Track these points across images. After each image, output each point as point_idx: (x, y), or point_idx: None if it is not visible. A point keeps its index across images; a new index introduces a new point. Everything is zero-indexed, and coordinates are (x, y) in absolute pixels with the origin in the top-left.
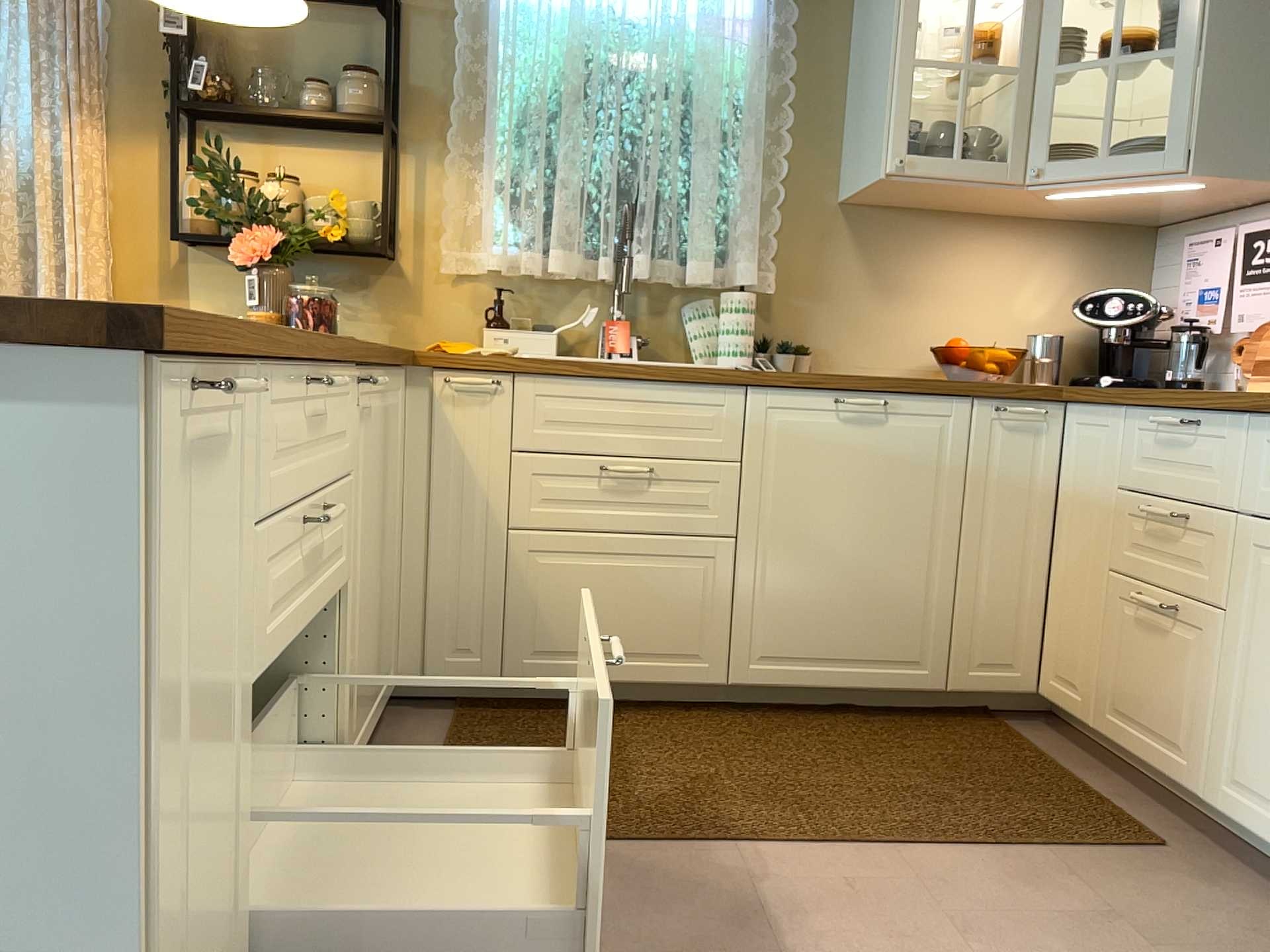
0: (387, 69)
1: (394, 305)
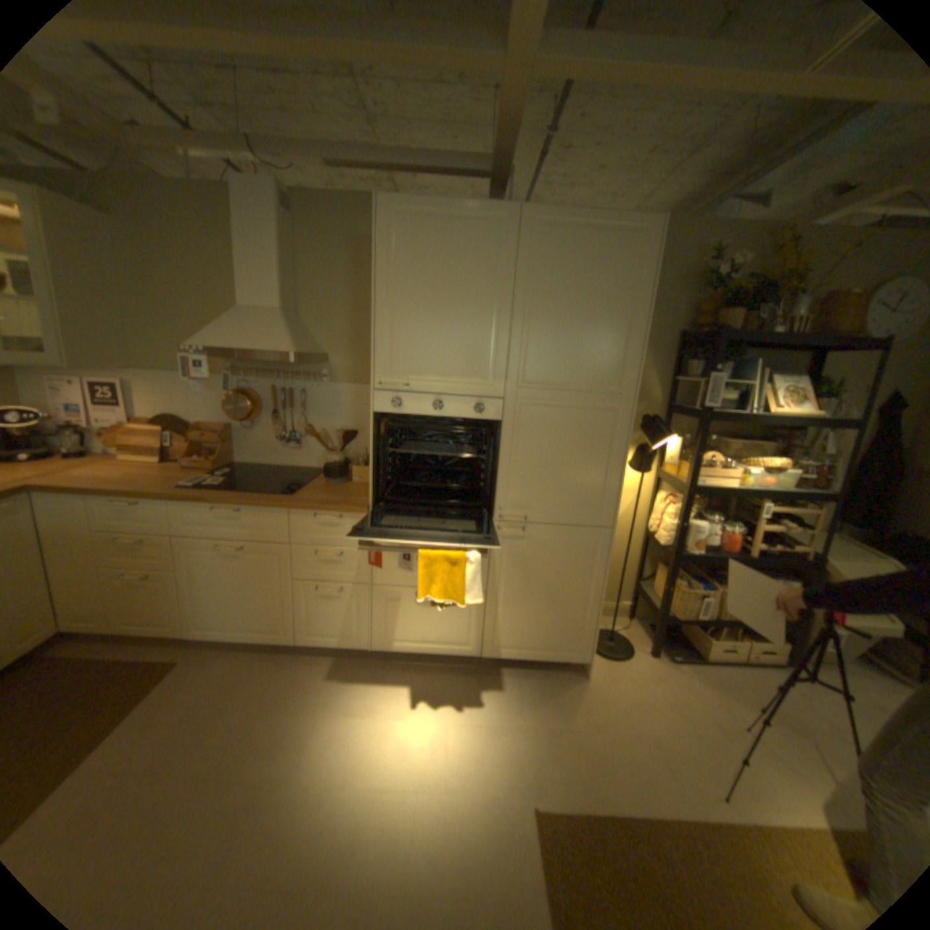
0: None
1: None
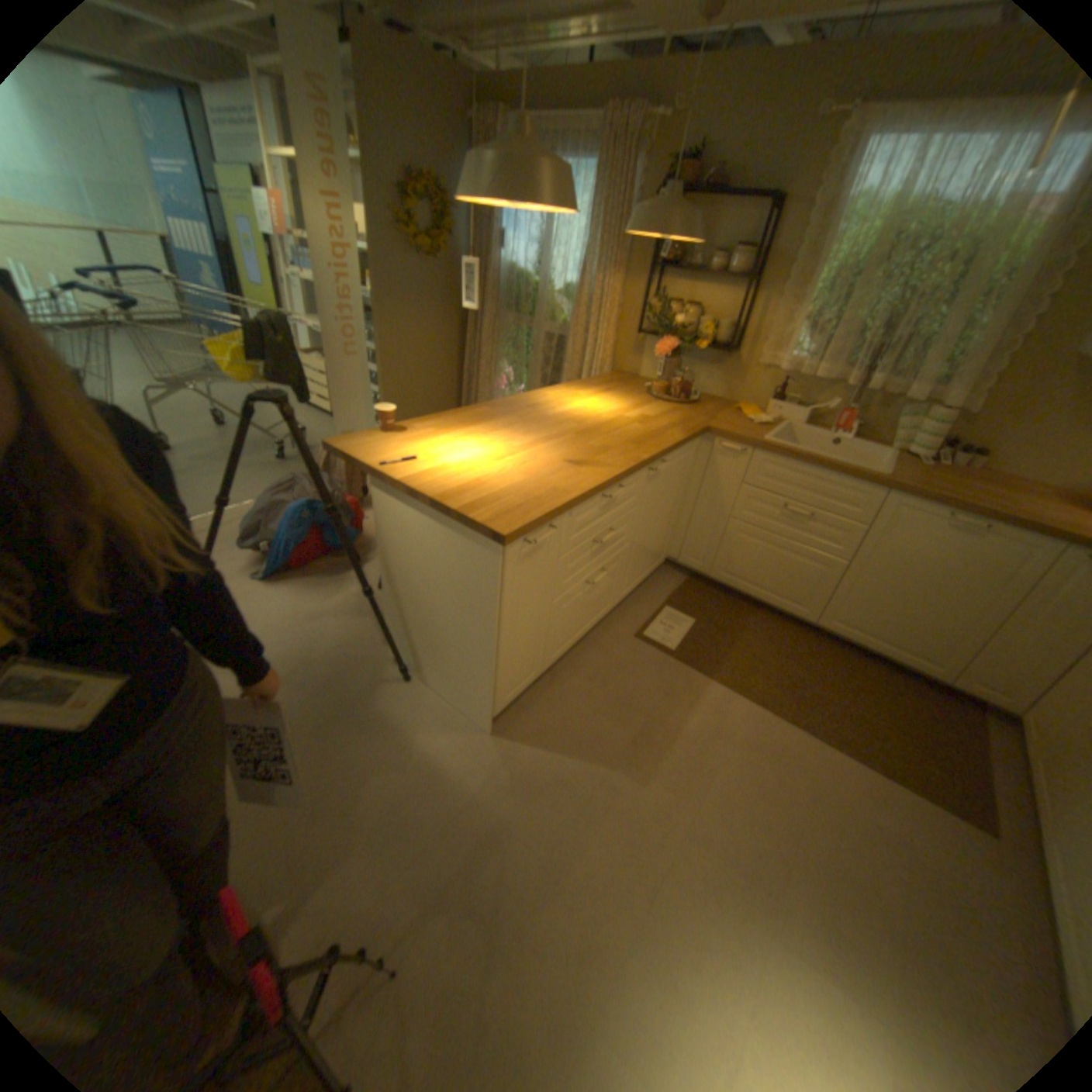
0: (764, 237)
1: (729, 375)
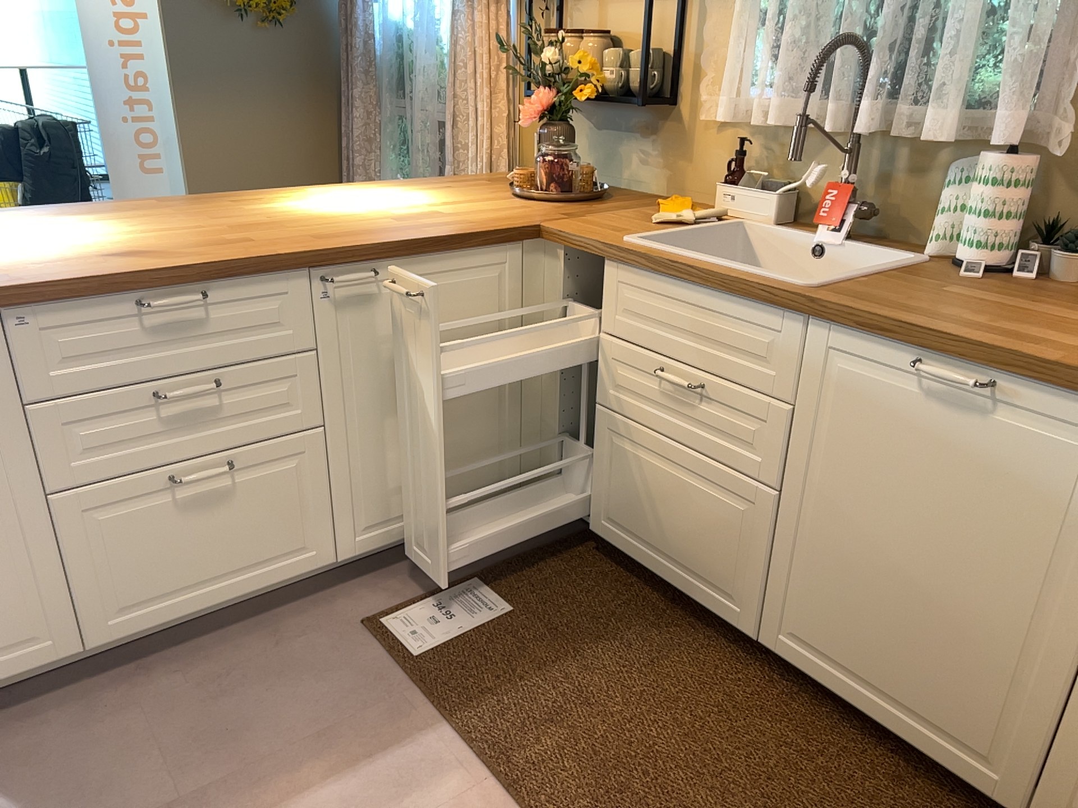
0: None
1: (670, 152)
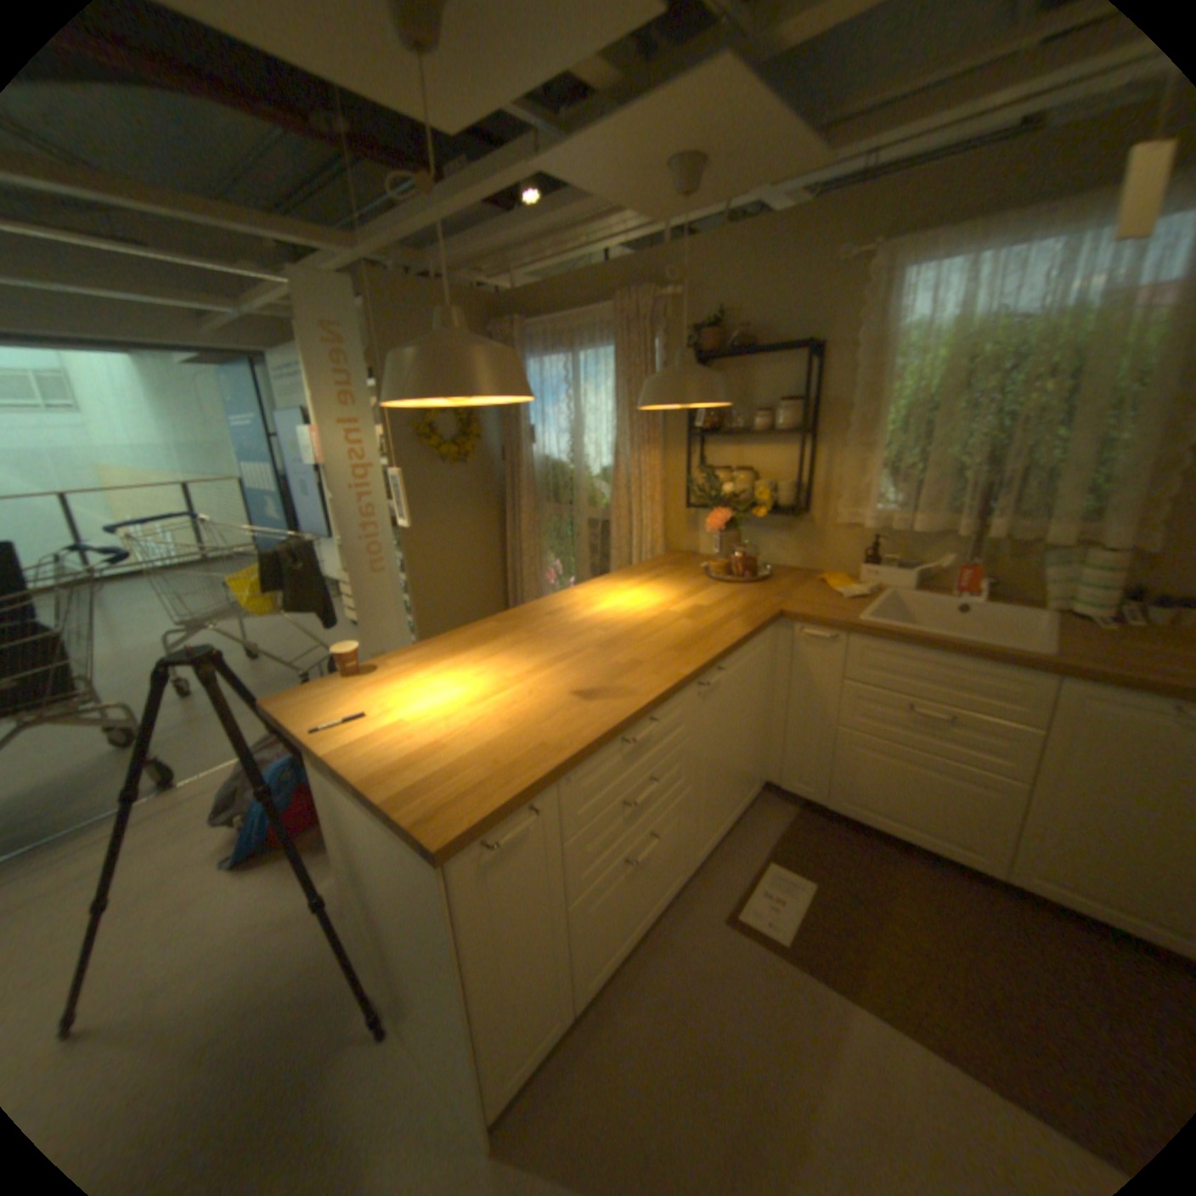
0: (811, 387)
1: (807, 540)
